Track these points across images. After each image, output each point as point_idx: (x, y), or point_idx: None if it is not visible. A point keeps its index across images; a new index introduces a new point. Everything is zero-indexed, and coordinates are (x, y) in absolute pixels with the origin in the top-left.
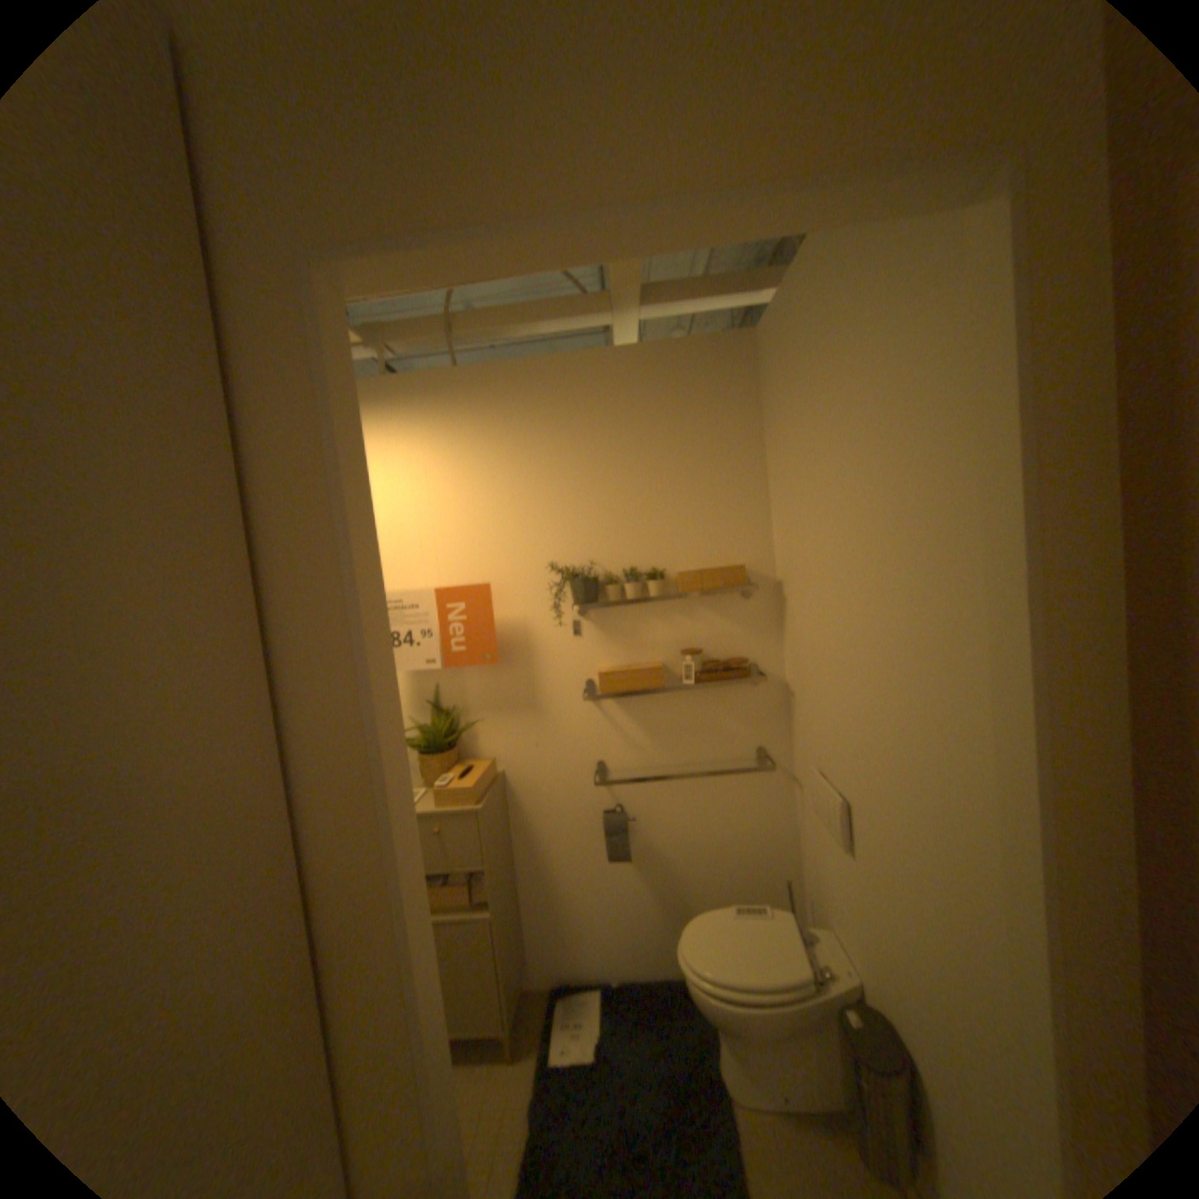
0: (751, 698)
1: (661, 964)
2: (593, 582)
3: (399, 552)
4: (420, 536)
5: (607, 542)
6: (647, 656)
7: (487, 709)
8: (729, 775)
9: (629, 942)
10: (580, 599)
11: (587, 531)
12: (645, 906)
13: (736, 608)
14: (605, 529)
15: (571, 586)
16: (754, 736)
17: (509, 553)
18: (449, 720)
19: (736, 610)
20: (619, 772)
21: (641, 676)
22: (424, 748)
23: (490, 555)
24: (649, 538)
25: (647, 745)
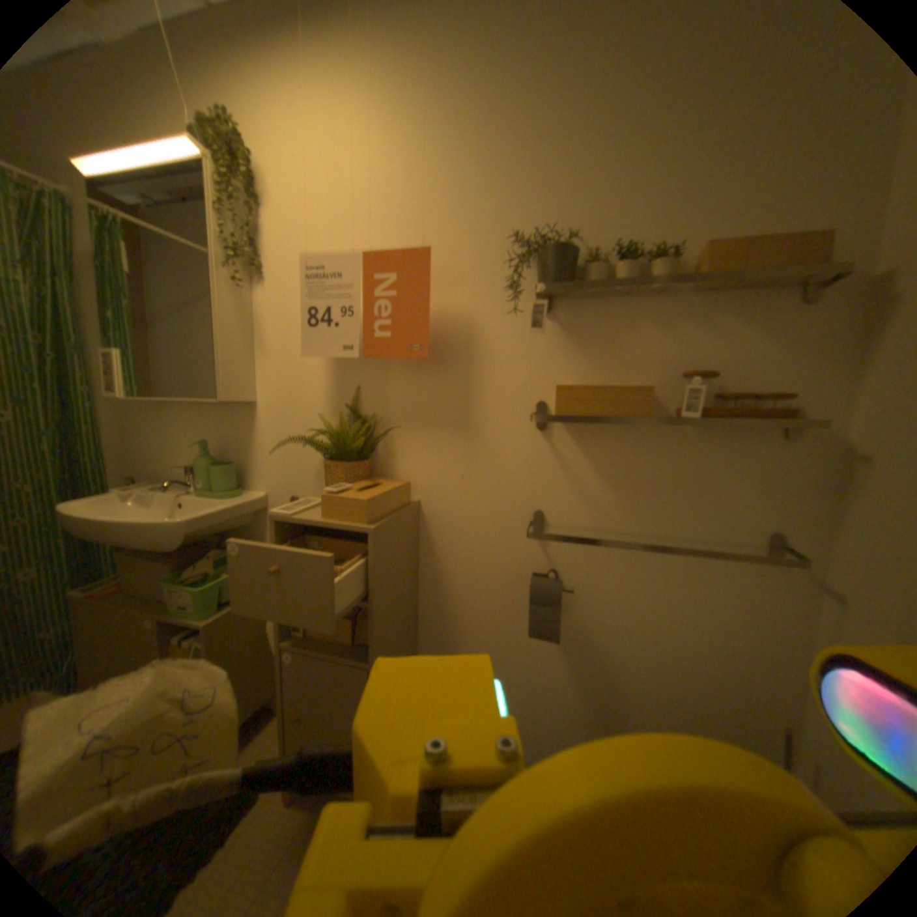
0: (784, 455)
1: None
2: (573, 246)
3: (333, 215)
4: (358, 194)
5: (600, 202)
6: (630, 375)
7: (411, 421)
8: (730, 558)
9: (540, 732)
10: (550, 272)
11: (574, 185)
12: (568, 696)
13: (790, 312)
14: (601, 182)
15: (539, 256)
16: (776, 512)
17: (463, 217)
18: (364, 426)
19: (789, 317)
20: (562, 527)
21: (620, 394)
22: (332, 452)
23: (438, 220)
24: (667, 195)
25: (606, 498)
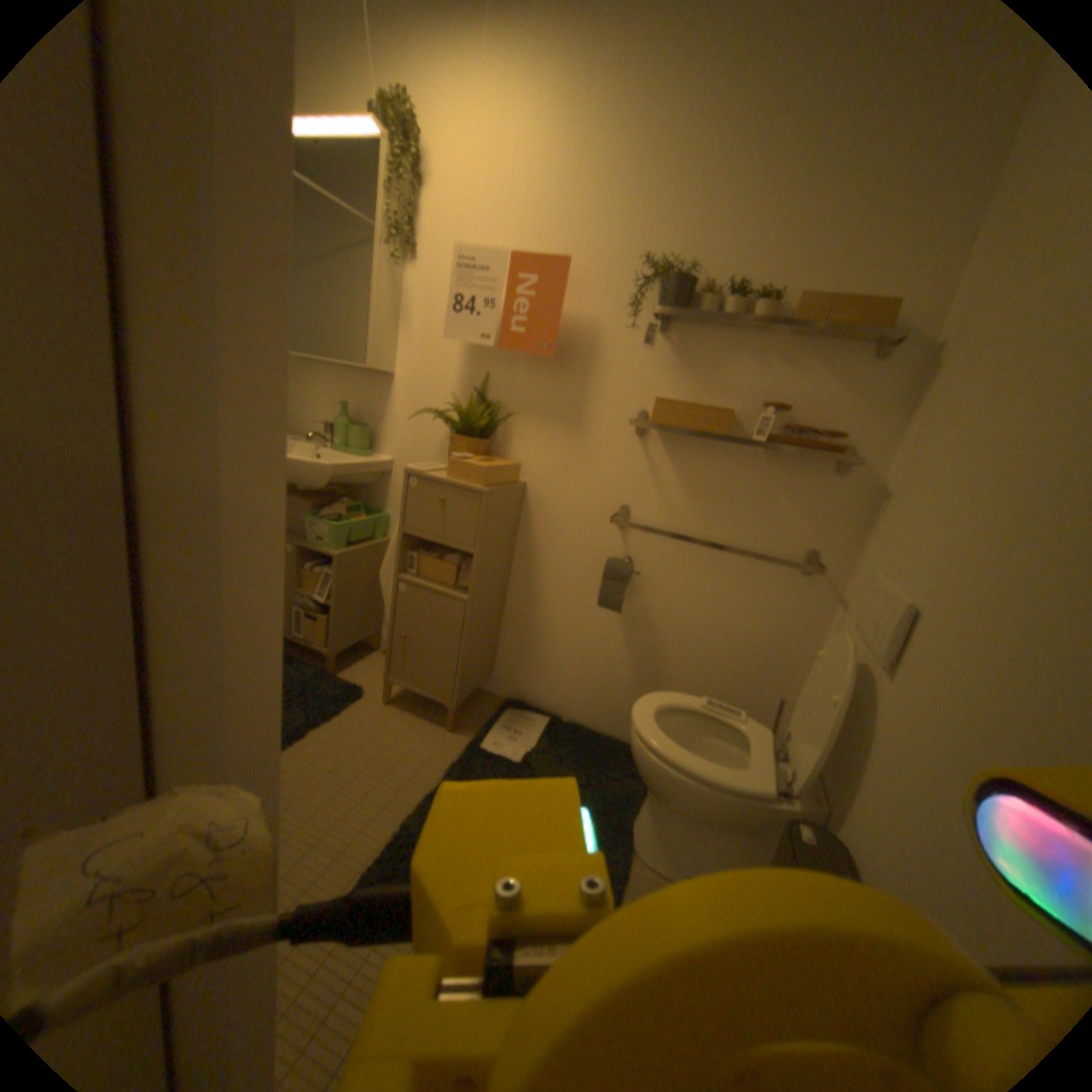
0: (833, 484)
1: (618, 721)
2: (692, 274)
3: (489, 205)
4: (515, 189)
5: (727, 235)
6: (723, 397)
7: (530, 410)
8: (767, 559)
9: (594, 689)
10: (669, 294)
11: (708, 215)
12: (622, 662)
13: (865, 362)
14: (732, 216)
15: (663, 278)
16: (817, 531)
17: (606, 228)
18: (489, 408)
19: (863, 366)
20: (643, 521)
21: (707, 411)
22: (458, 426)
23: (583, 227)
24: (785, 239)
25: (684, 501)
